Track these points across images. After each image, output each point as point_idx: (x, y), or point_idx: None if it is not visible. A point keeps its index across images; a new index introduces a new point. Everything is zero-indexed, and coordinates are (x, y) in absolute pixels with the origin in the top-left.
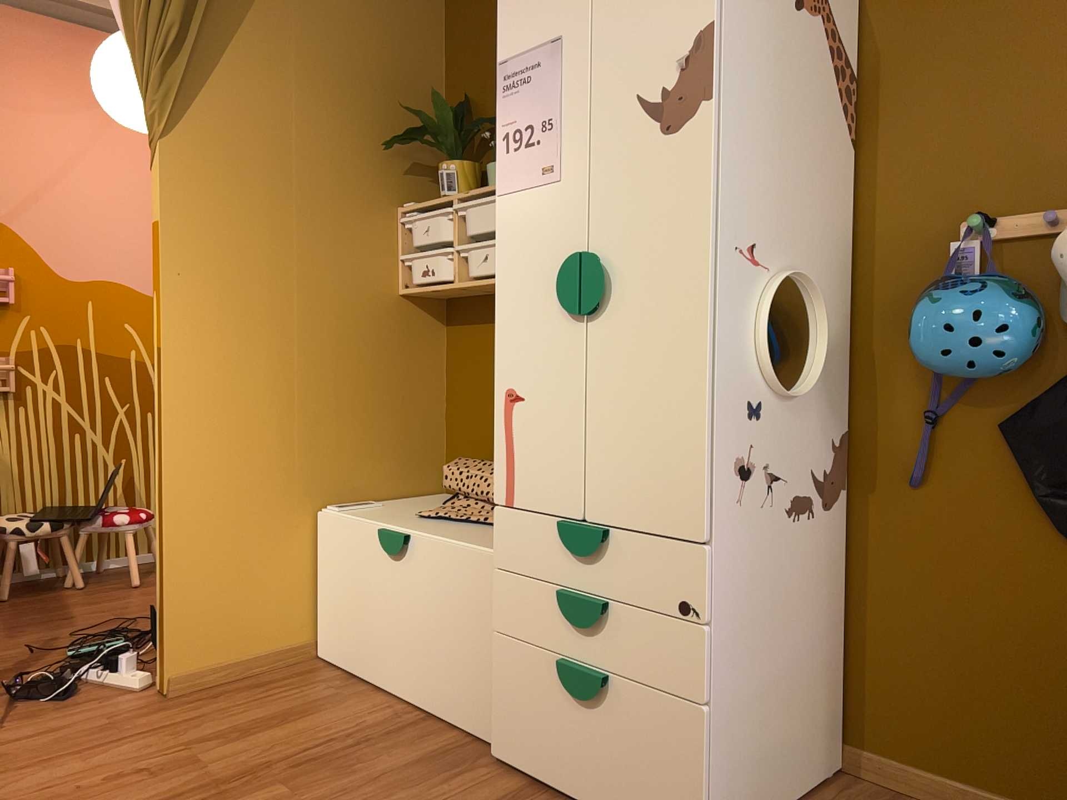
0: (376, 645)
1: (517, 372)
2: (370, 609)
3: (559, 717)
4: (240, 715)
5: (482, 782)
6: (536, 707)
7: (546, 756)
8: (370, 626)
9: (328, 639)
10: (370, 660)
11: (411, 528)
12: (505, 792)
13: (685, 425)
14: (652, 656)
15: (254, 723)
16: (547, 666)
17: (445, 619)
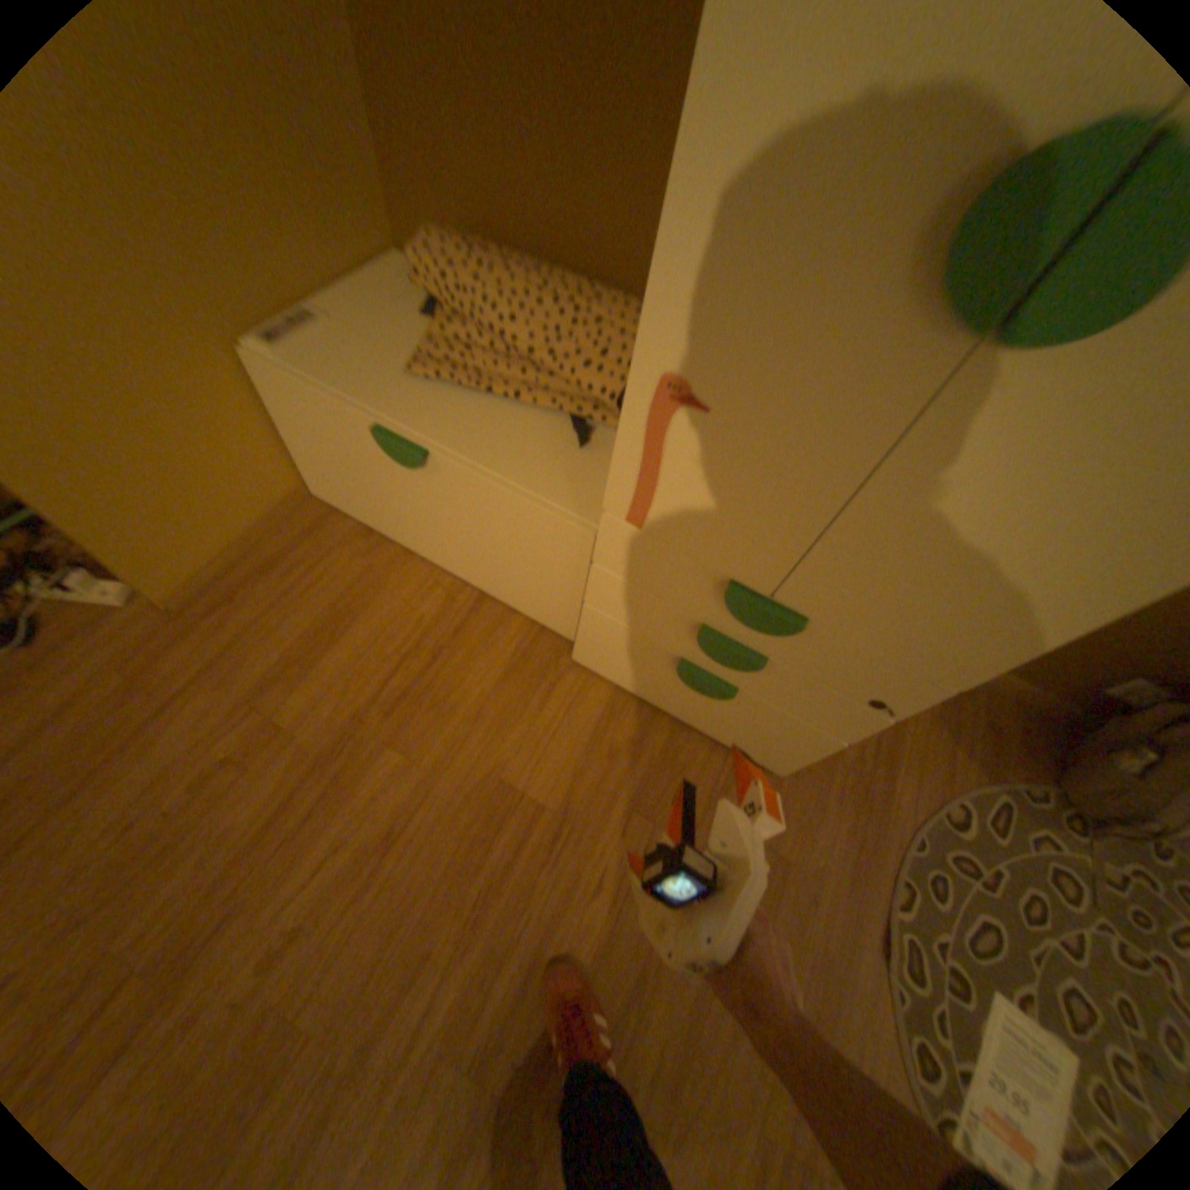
0: (401, 524)
1: (705, 357)
2: (381, 493)
3: (663, 679)
4: (282, 631)
5: (575, 694)
6: (635, 663)
7: (639, 686)
8: (386, 506)
9: (324, 491)
10: (394, 530)
11: (421, 425)
12: (600, 706)
13: (1057, 604)
14: (805, 704)
15: (306, 642)
16: (657, 652)
17: (502, 546)
